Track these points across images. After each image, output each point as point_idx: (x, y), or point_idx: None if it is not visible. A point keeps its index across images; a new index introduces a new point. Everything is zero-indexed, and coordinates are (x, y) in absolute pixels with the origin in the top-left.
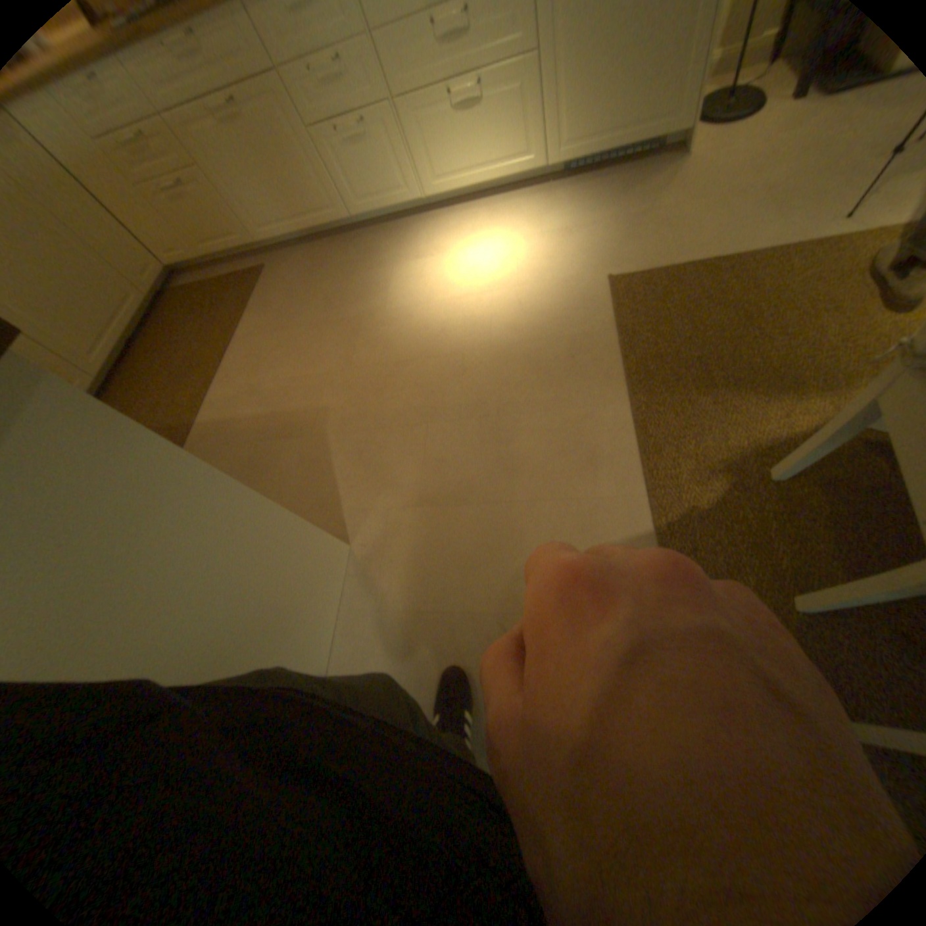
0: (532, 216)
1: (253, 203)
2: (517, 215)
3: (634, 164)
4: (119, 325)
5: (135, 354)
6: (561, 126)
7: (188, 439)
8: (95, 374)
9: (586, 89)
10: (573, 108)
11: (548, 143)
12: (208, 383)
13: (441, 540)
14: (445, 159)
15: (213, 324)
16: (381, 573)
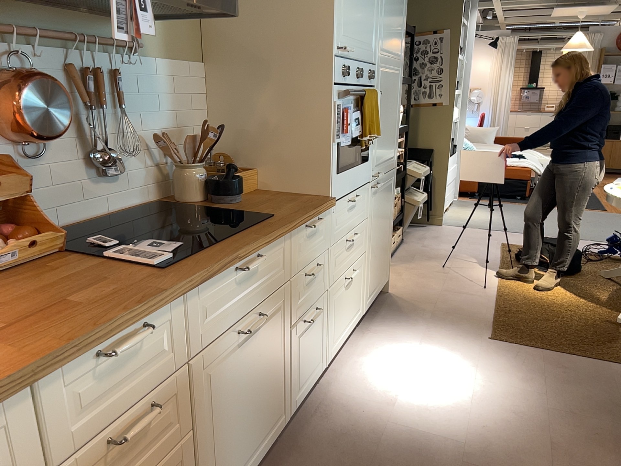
0: (394, 343)
1: (225, 460)
2: (384, 347)
3: (379, 304)
4: None
5: None
6: (368, 290)
7: None
8: None
9: (374, 269)
10: (371, 279)
11: (364, 301)
12: None
13: None
14: (338, 328)
15: None
16: None
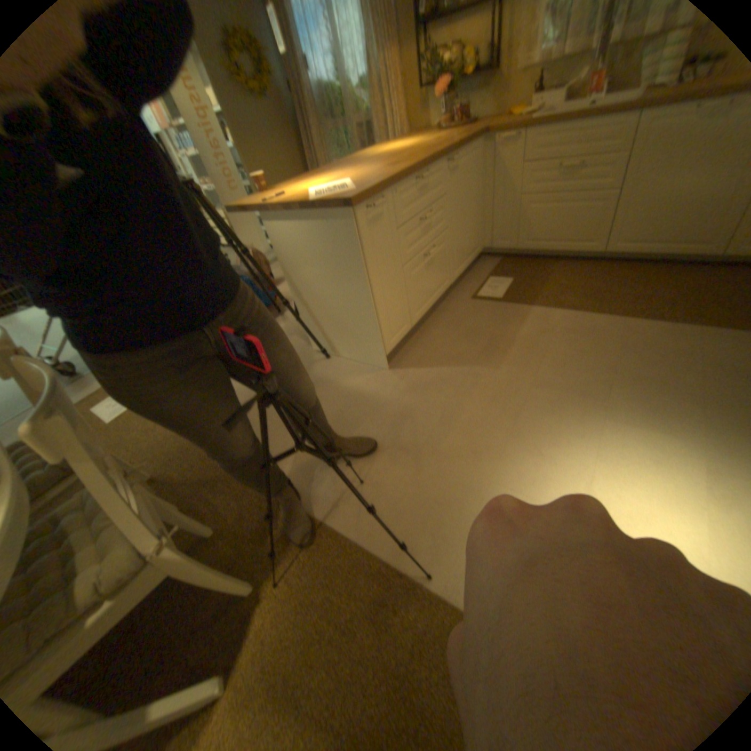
0: None
1: None
2: None
3: None
4: (670, 248)
5: (644, 266)
6: None
7: (520, 304)
8: (610, 250)
9: None
10: None
11: None
12: (573, 308)
13: (359, 405)
14: None
15: (663, 304)
16: (364, 380)
